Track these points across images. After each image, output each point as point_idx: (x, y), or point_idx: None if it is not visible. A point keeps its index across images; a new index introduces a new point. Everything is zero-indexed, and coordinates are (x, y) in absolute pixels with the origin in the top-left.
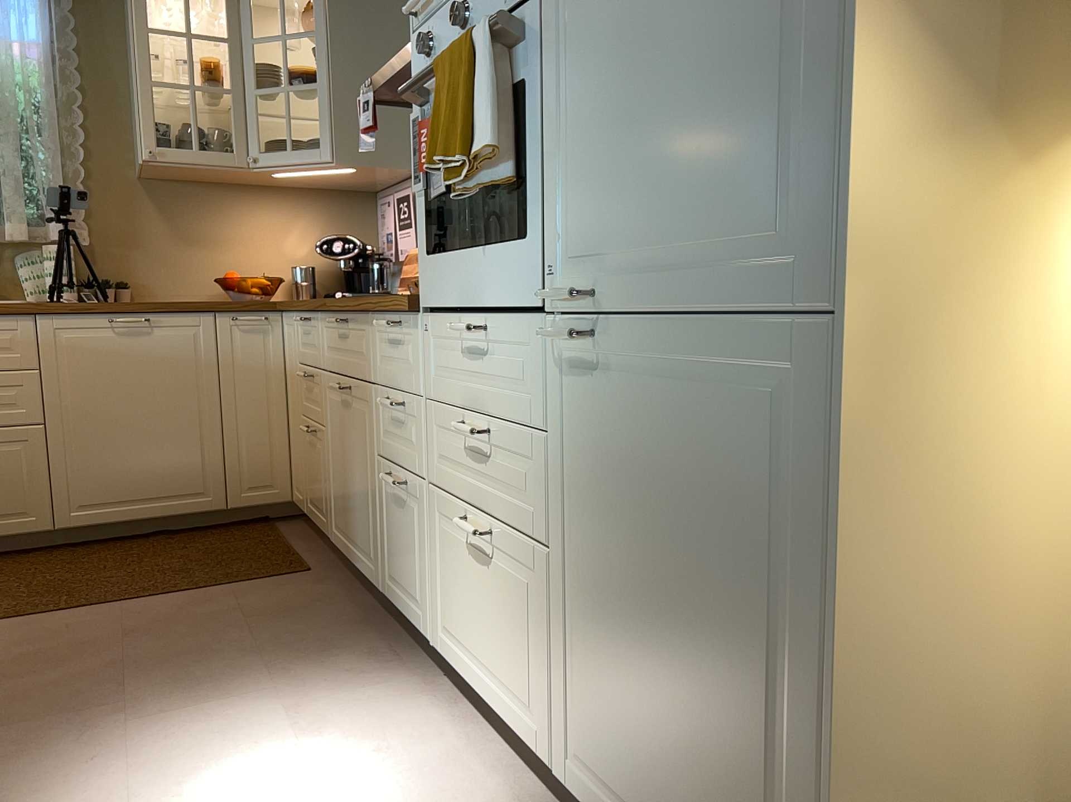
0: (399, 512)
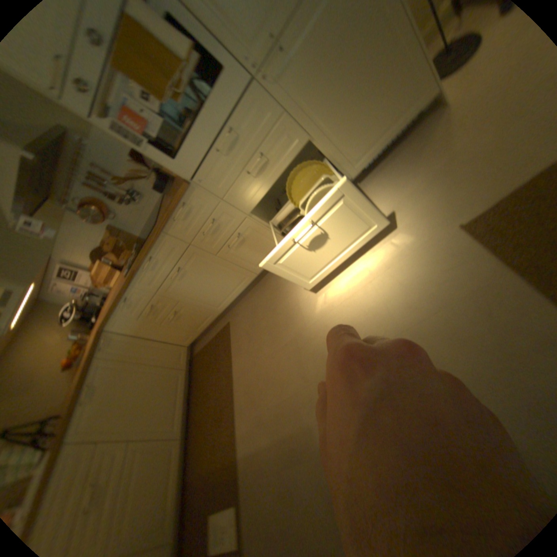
0: (243, 246)
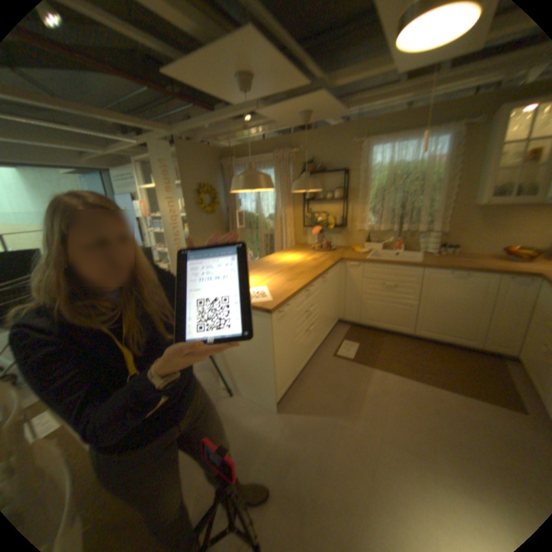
0: None
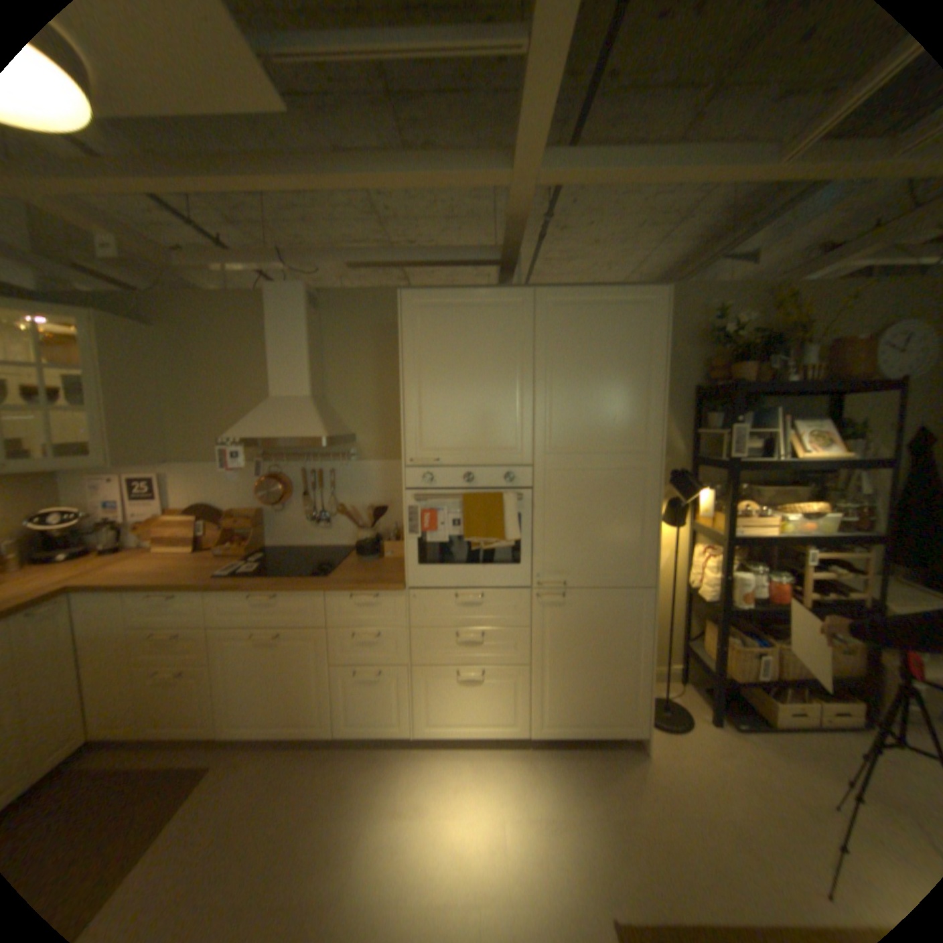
0: (365, 687)
